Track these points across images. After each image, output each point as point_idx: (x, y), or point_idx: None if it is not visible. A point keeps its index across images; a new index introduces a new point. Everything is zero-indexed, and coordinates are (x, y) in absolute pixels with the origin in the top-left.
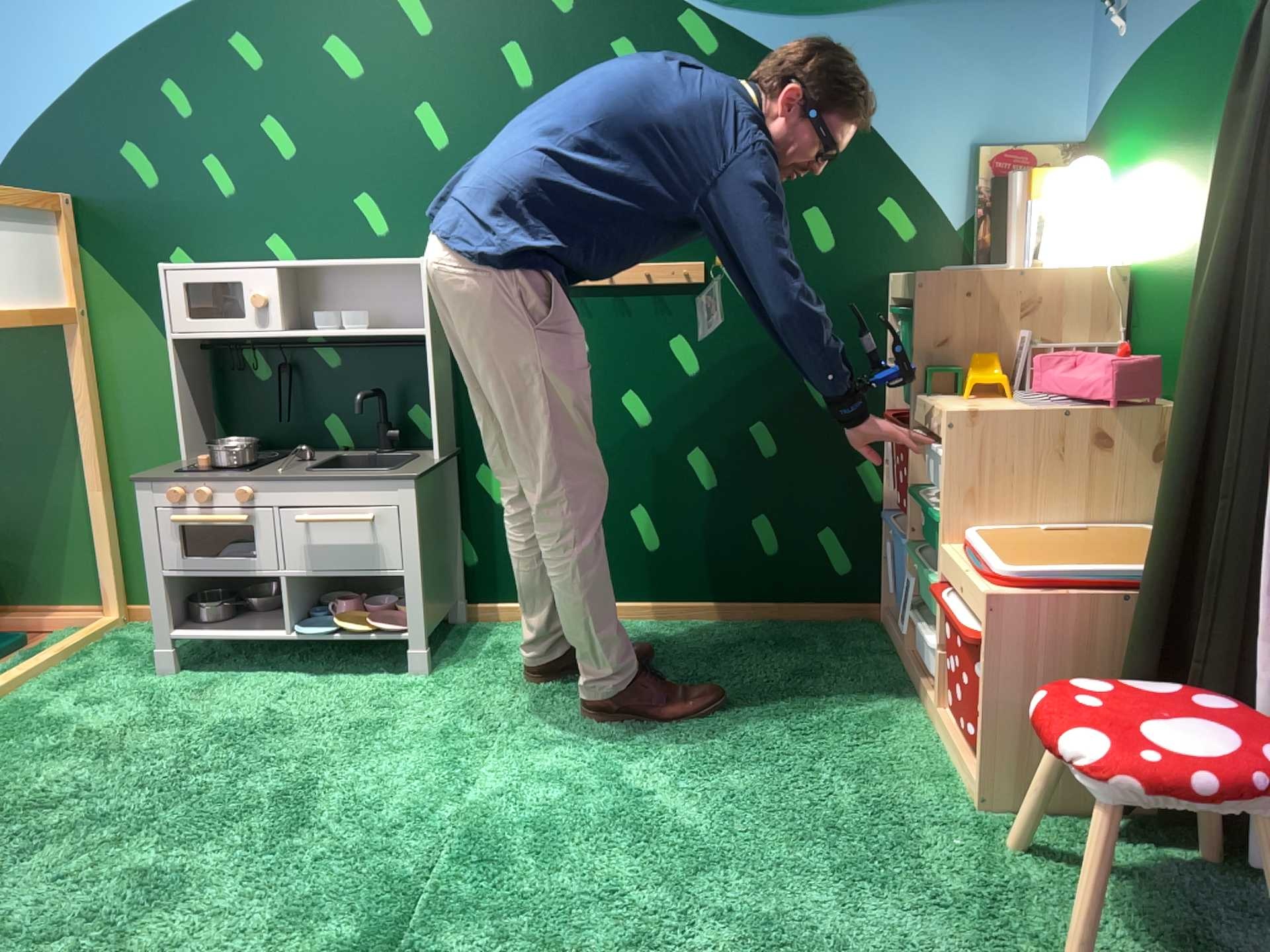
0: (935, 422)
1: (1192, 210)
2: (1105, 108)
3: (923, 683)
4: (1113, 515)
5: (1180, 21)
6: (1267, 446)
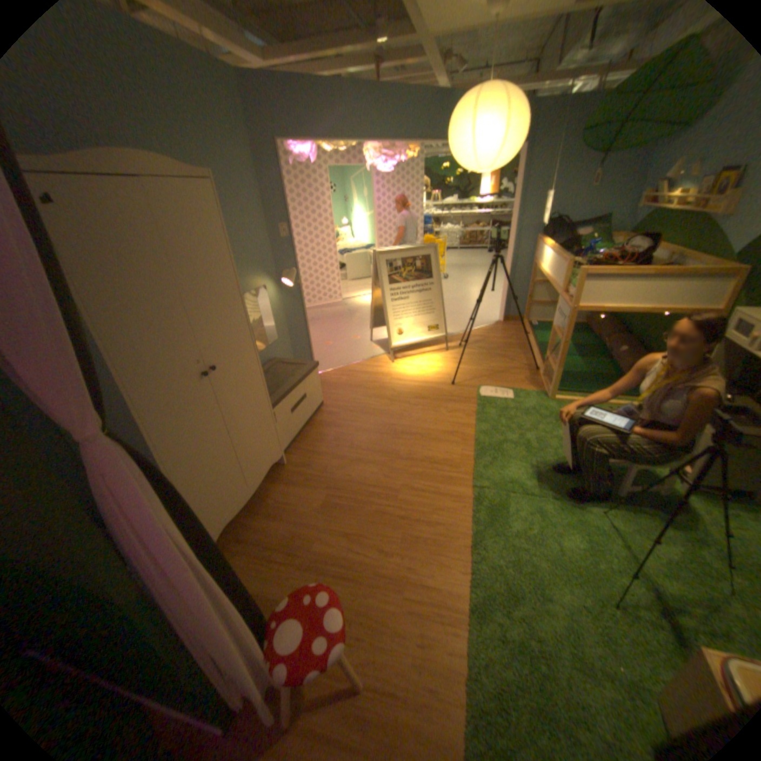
0: None
1: None
2: None
3: None
4: None
5: None
6: None
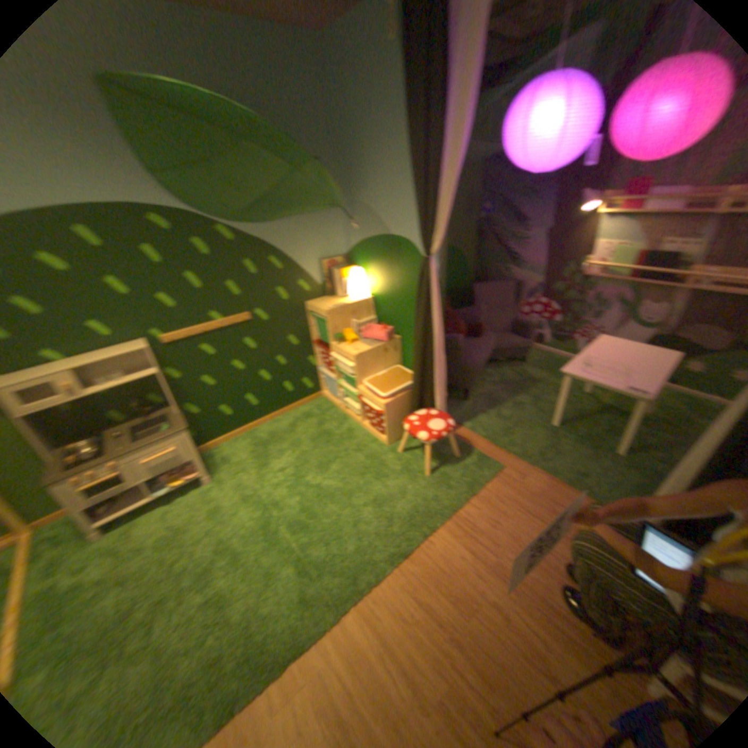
0: (344, 356)
1: (389, 288)
2: (352, 247)
3: (351, 415)
4: (387, 366)
5: (377, 236)
6: (431, 360)
